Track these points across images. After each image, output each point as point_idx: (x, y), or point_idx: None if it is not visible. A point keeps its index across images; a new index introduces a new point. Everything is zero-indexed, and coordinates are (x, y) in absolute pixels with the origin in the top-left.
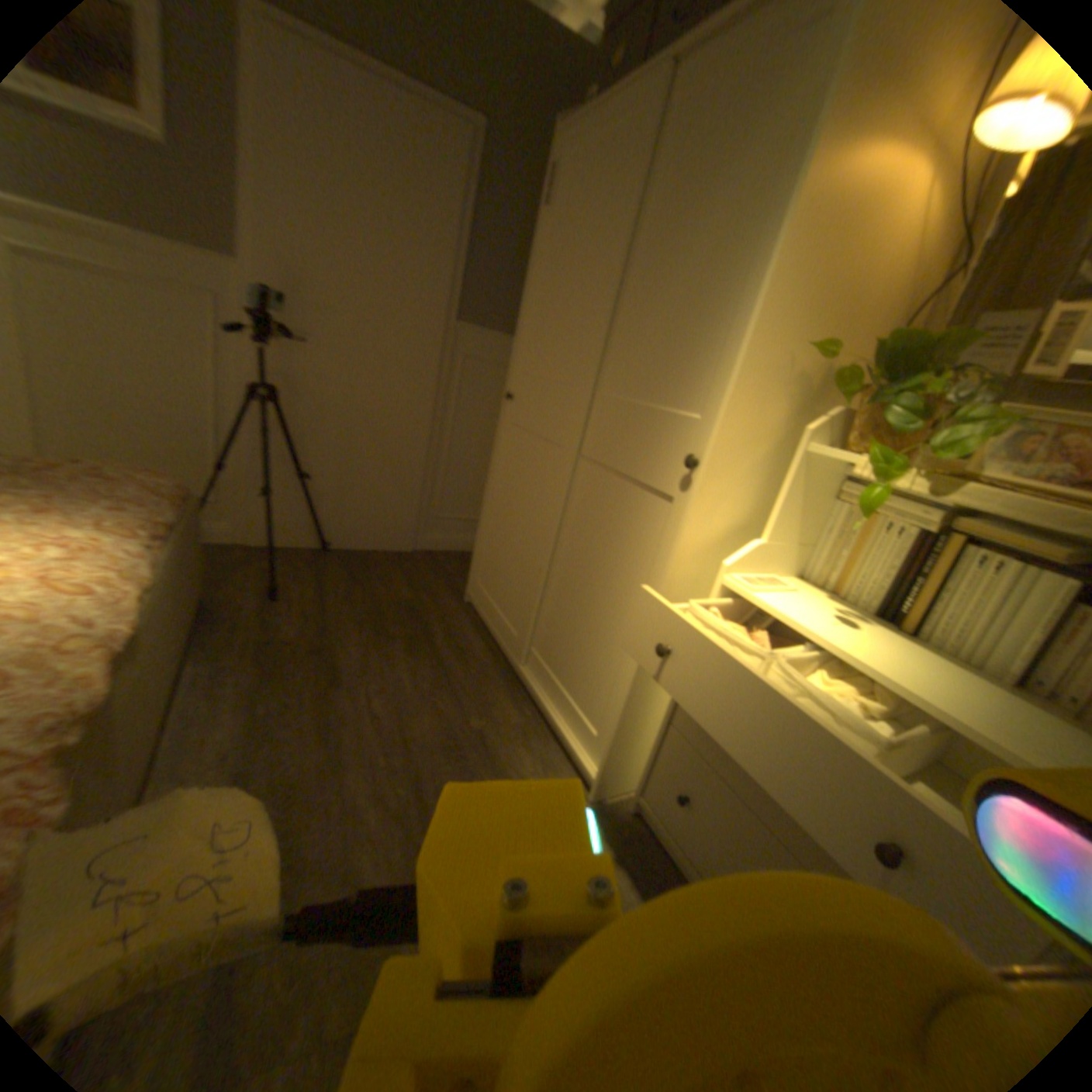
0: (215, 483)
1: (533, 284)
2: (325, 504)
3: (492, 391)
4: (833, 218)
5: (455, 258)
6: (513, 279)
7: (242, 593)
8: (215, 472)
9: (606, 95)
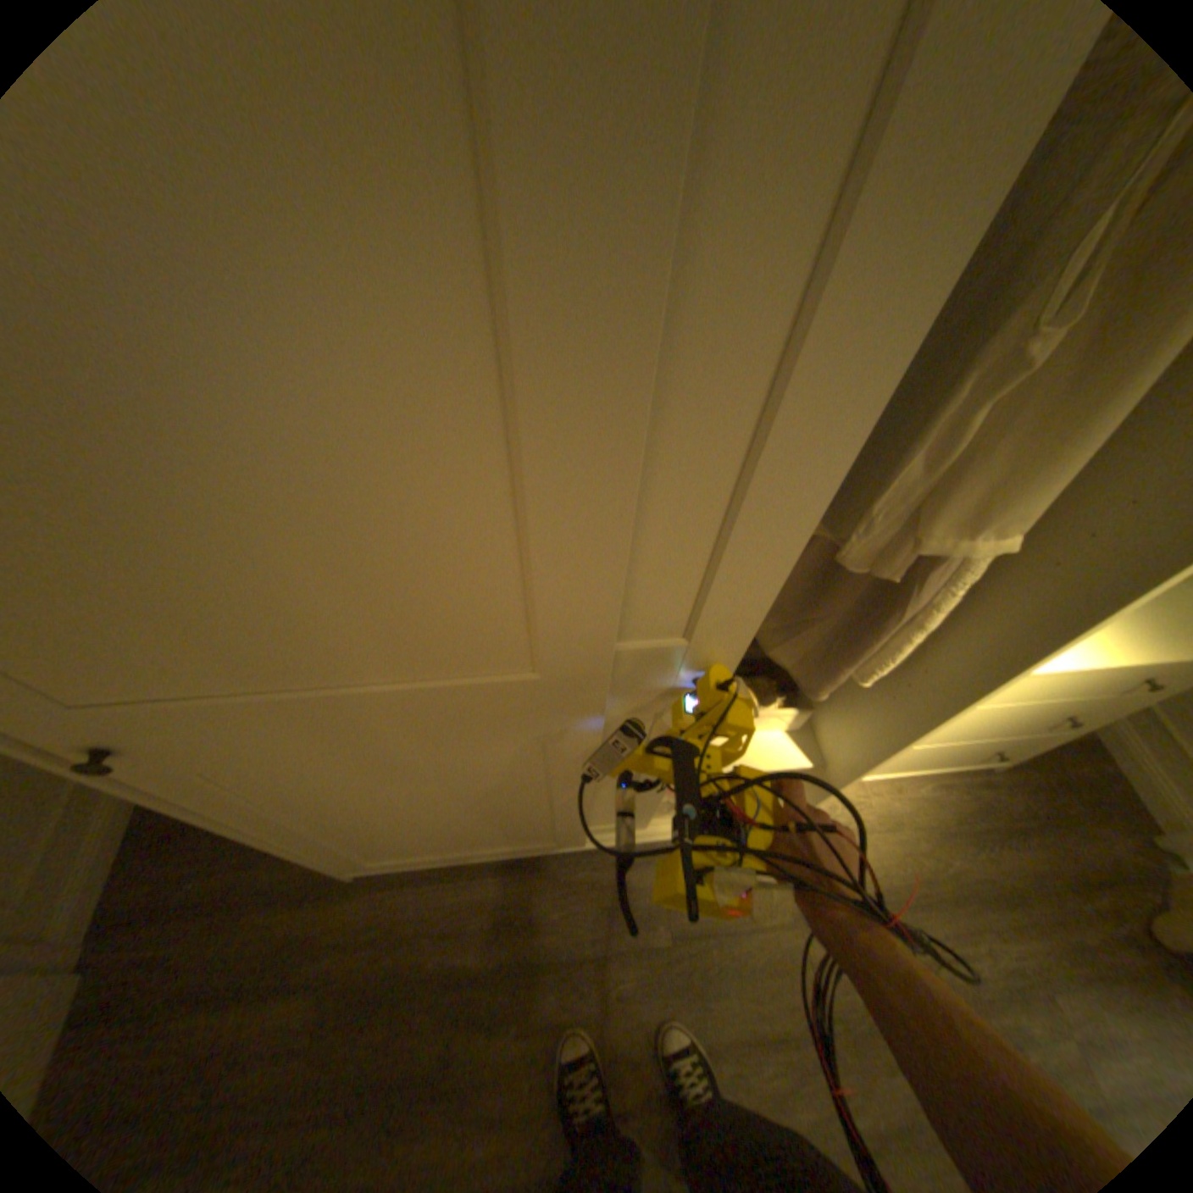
0: None
1: None
2: None
3: None
4: None
5: None
6: None
7: None
8: None
9: None
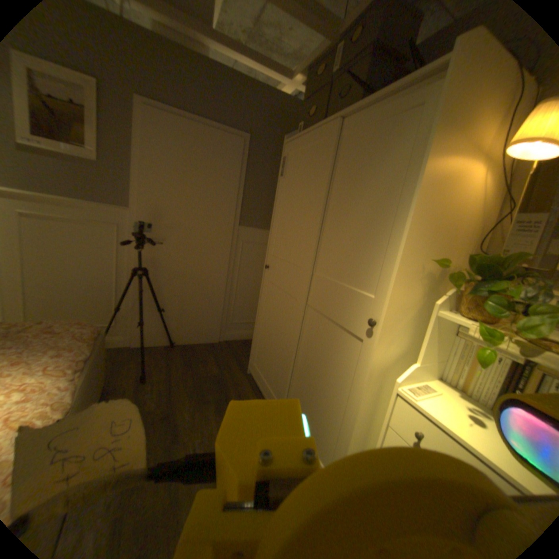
0: (118, 316)
1: (278, 213)
2: (174, 322)
3: (259, 258)
4: (437, 200)
5: (238, 198)
6: (267, 205)
7: (129, 380)
8: (118, 311)
9: (309, 131)
